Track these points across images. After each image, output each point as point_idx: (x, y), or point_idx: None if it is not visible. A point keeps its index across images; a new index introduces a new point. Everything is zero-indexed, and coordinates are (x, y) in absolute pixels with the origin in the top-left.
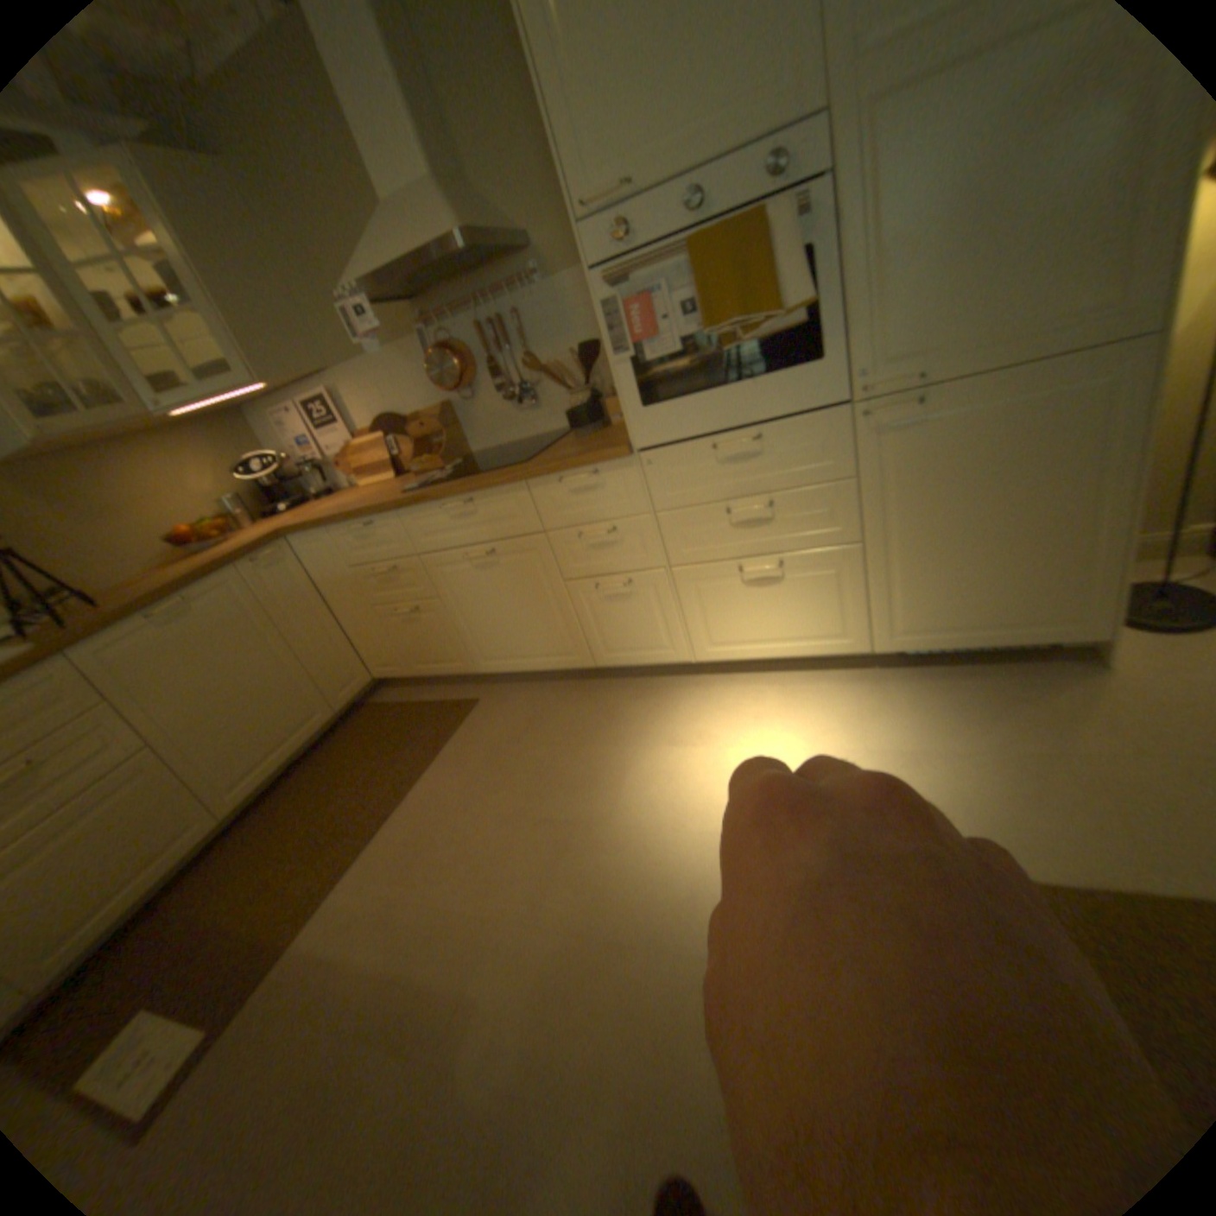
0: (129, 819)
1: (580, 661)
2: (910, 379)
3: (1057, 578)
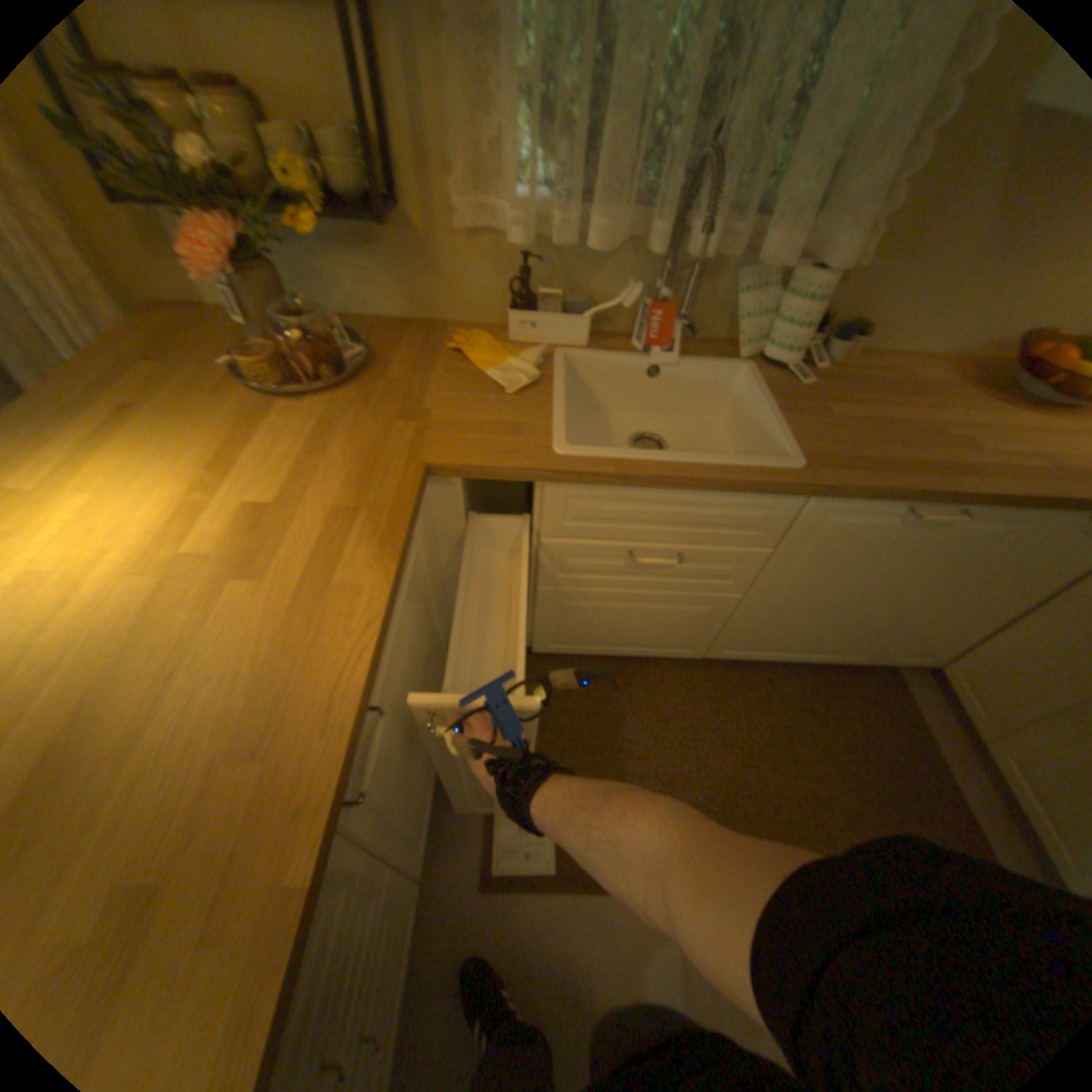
0: (670, 624)
1: None
2: None
3: None
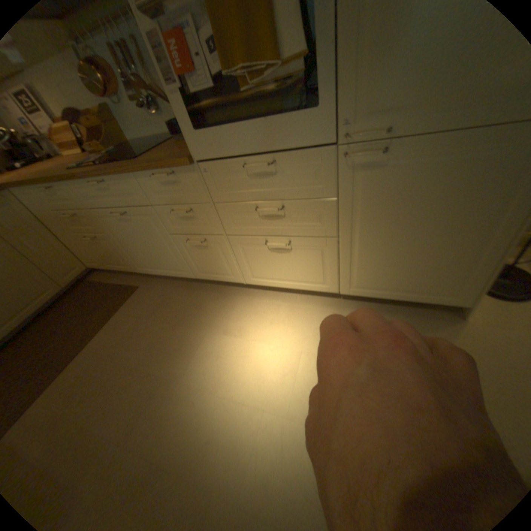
0: None
1: (188, 276)
2: (379, 133)
3: (449, 273)
